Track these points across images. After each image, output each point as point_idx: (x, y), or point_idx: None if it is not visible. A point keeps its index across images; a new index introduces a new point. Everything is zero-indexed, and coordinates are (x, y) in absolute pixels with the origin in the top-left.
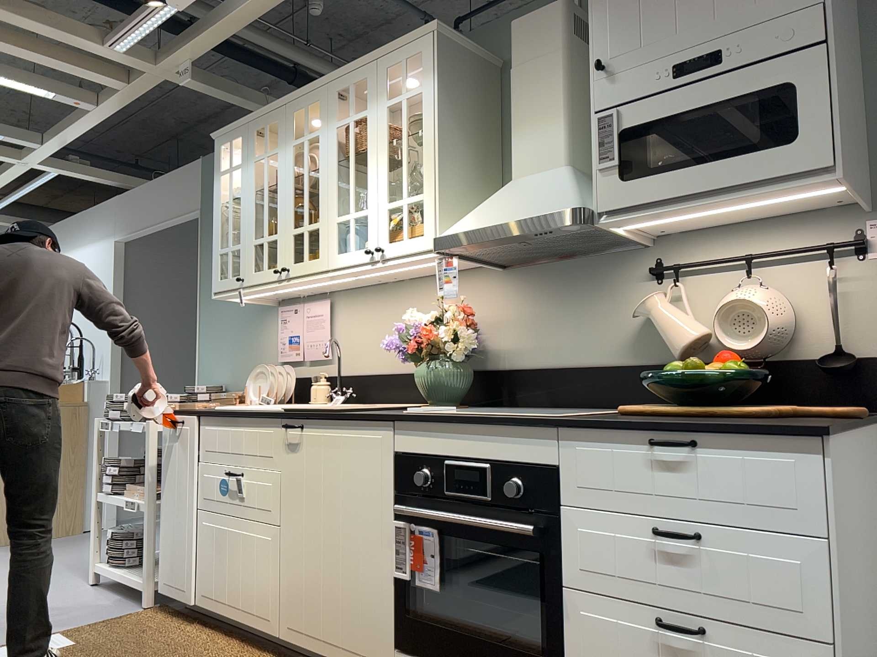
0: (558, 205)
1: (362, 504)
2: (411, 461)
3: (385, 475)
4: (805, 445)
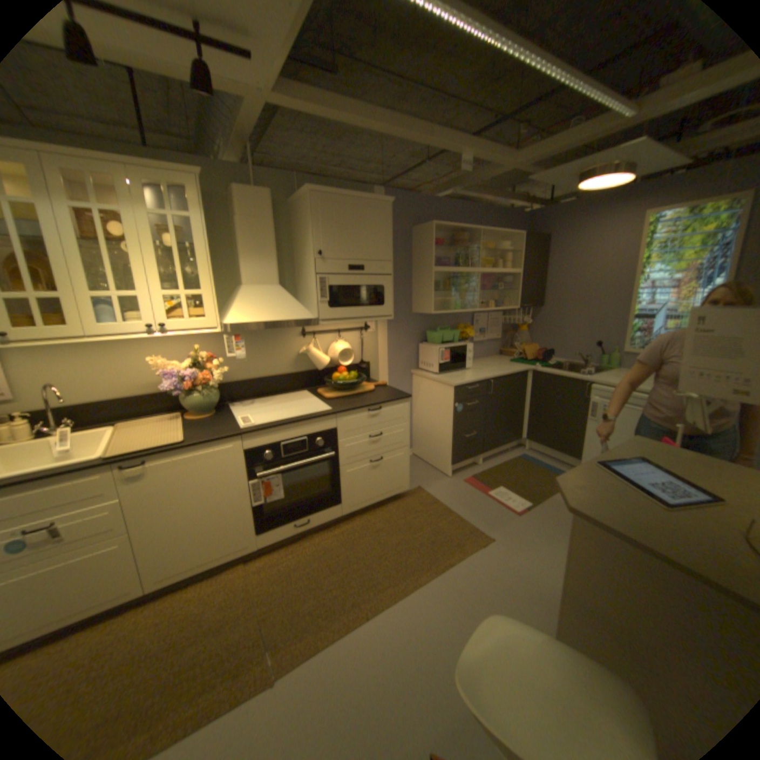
0: (303, 315)
1: (222, 484)
2: (256, 450)
3: (239, 463)
4: (405, 401)
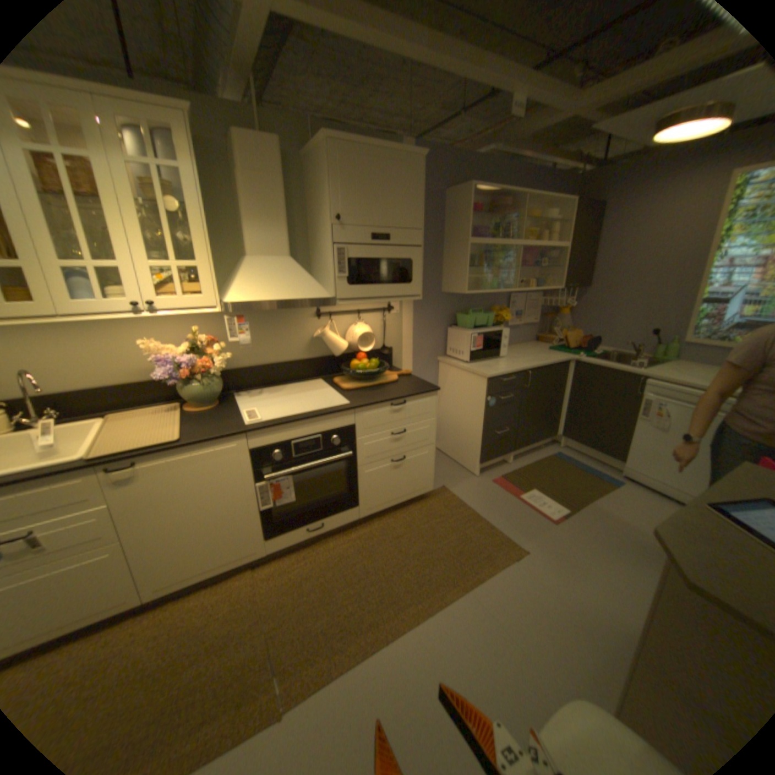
0: (317, 292)
1: (225, 487)
2: (264, 449)
3: (244, 464)
4: (432, 394)
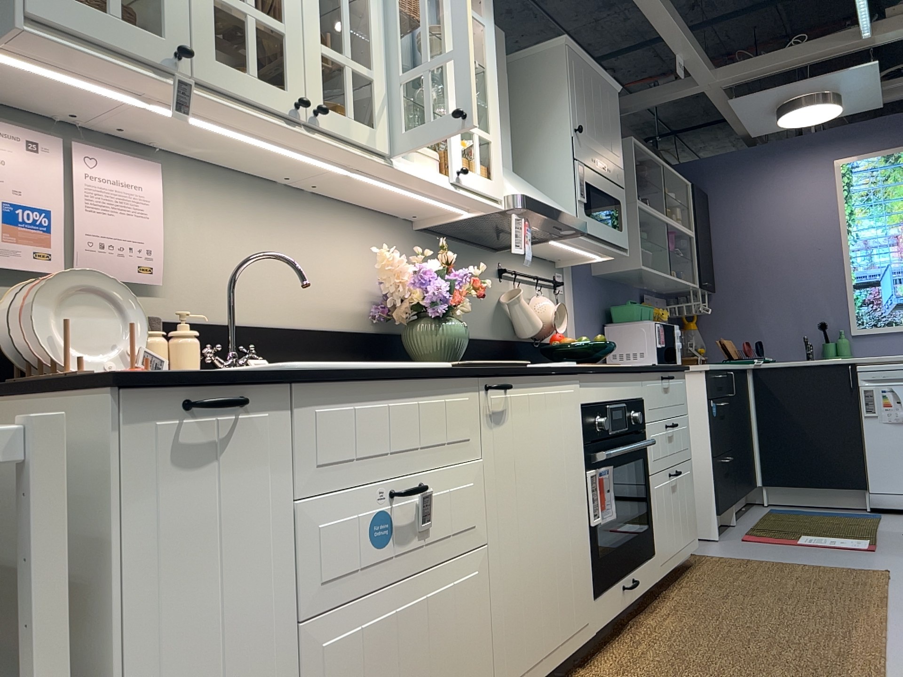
0: (571, 213)
1: (567, 466)
2: (590, 411)
3: (579, 429)
4: (684, 375)
